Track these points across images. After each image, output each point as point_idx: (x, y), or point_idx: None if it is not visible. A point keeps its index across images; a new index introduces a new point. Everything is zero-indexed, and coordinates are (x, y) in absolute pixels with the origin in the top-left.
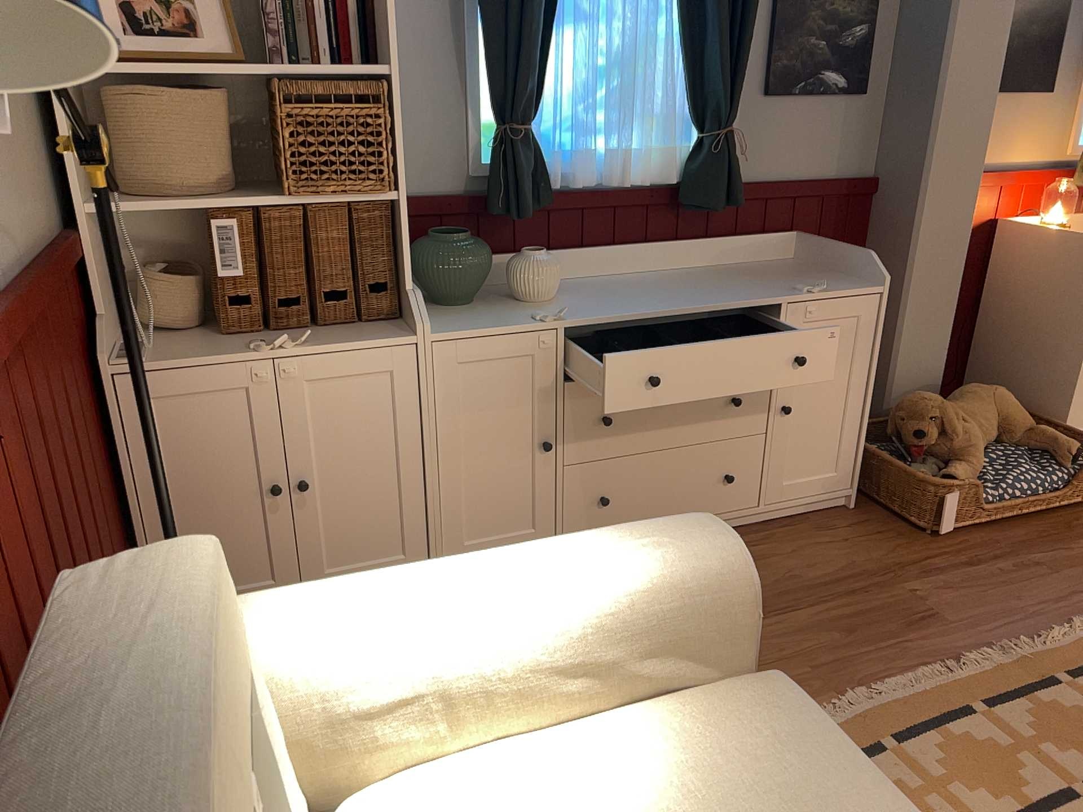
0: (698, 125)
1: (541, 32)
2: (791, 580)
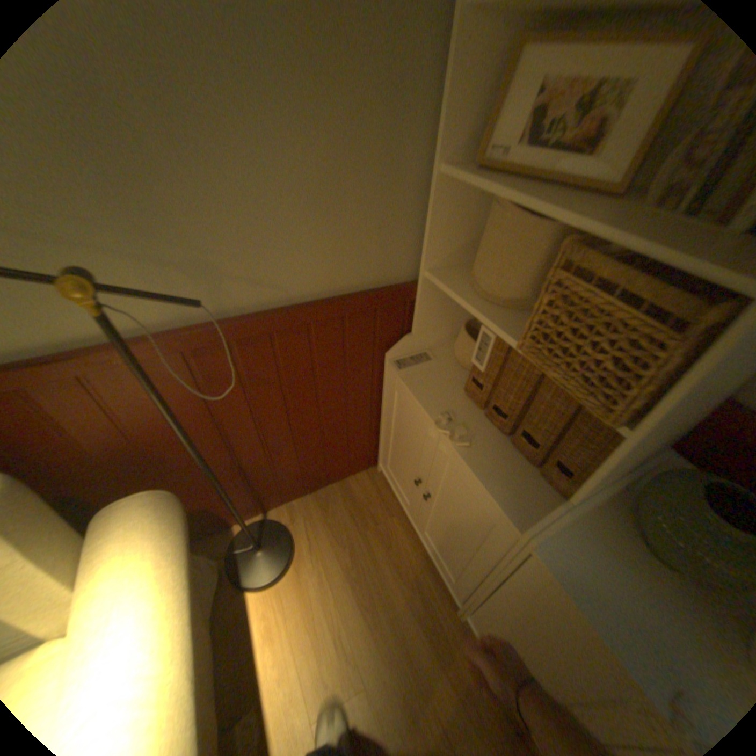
0: None
1: None
2: None
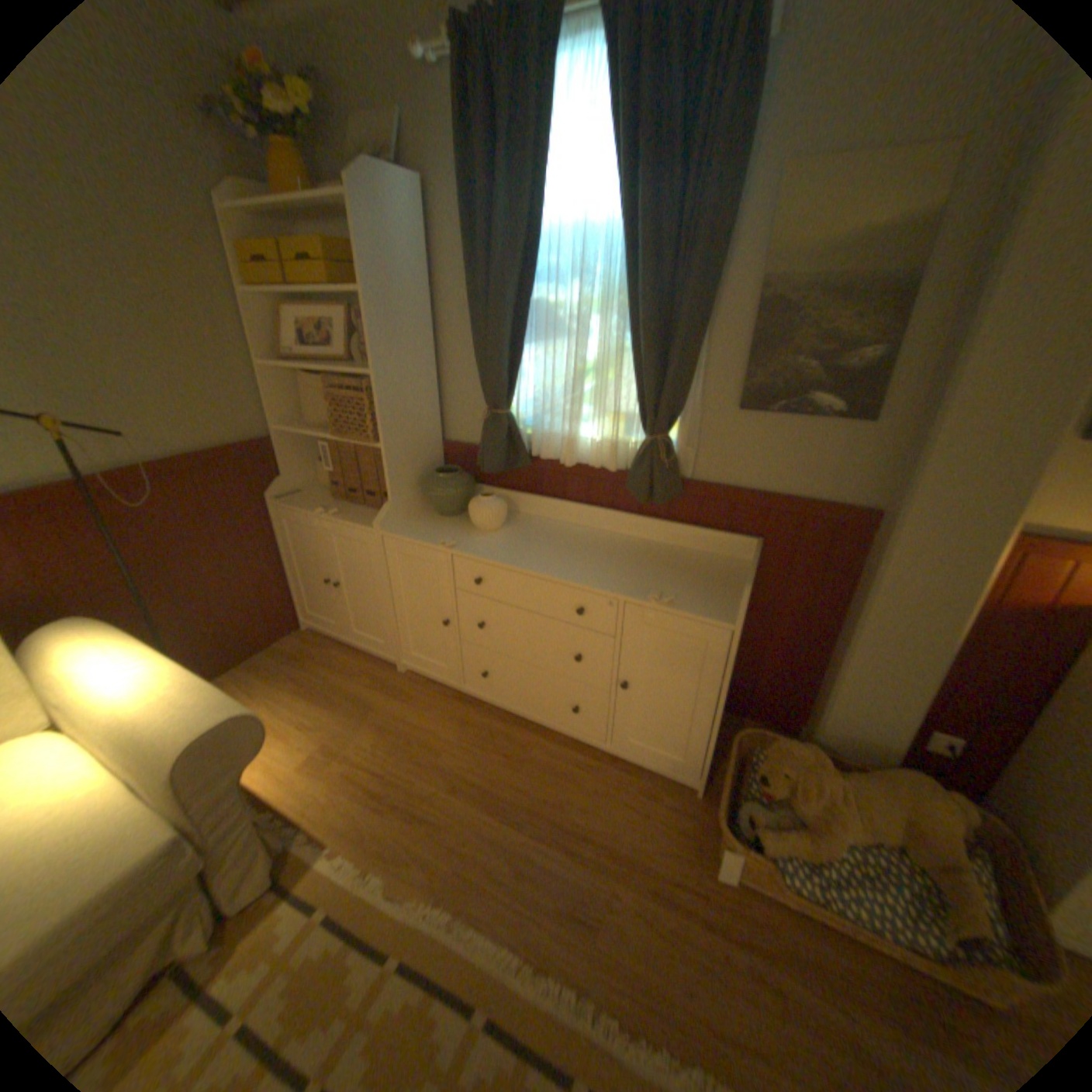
0: (644, 428)
1: (504, 347)
2: (555, 810)
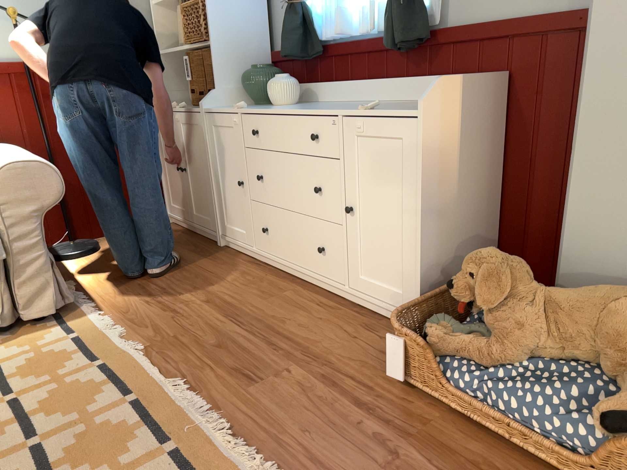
0: None
1: None
2: (278, 321)
